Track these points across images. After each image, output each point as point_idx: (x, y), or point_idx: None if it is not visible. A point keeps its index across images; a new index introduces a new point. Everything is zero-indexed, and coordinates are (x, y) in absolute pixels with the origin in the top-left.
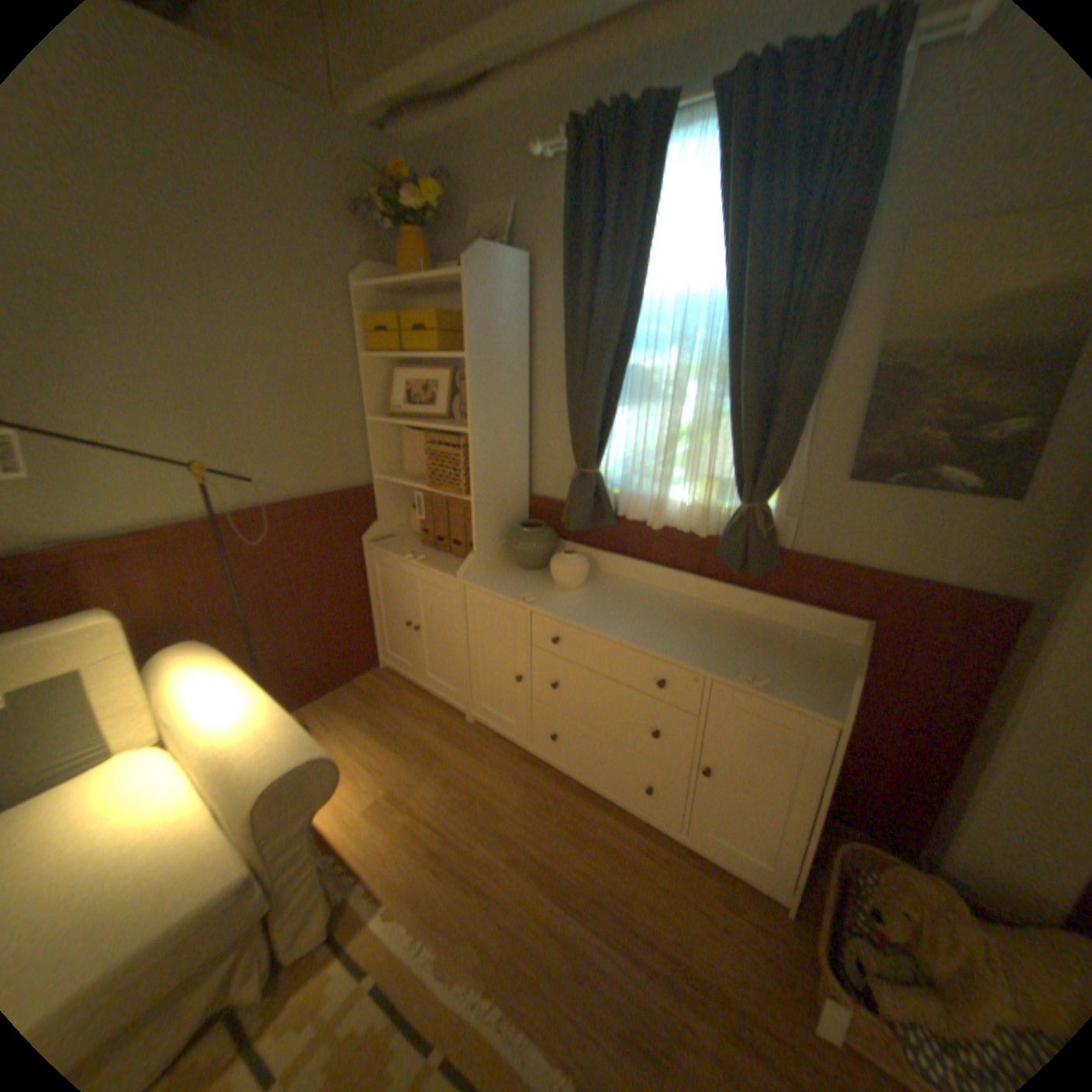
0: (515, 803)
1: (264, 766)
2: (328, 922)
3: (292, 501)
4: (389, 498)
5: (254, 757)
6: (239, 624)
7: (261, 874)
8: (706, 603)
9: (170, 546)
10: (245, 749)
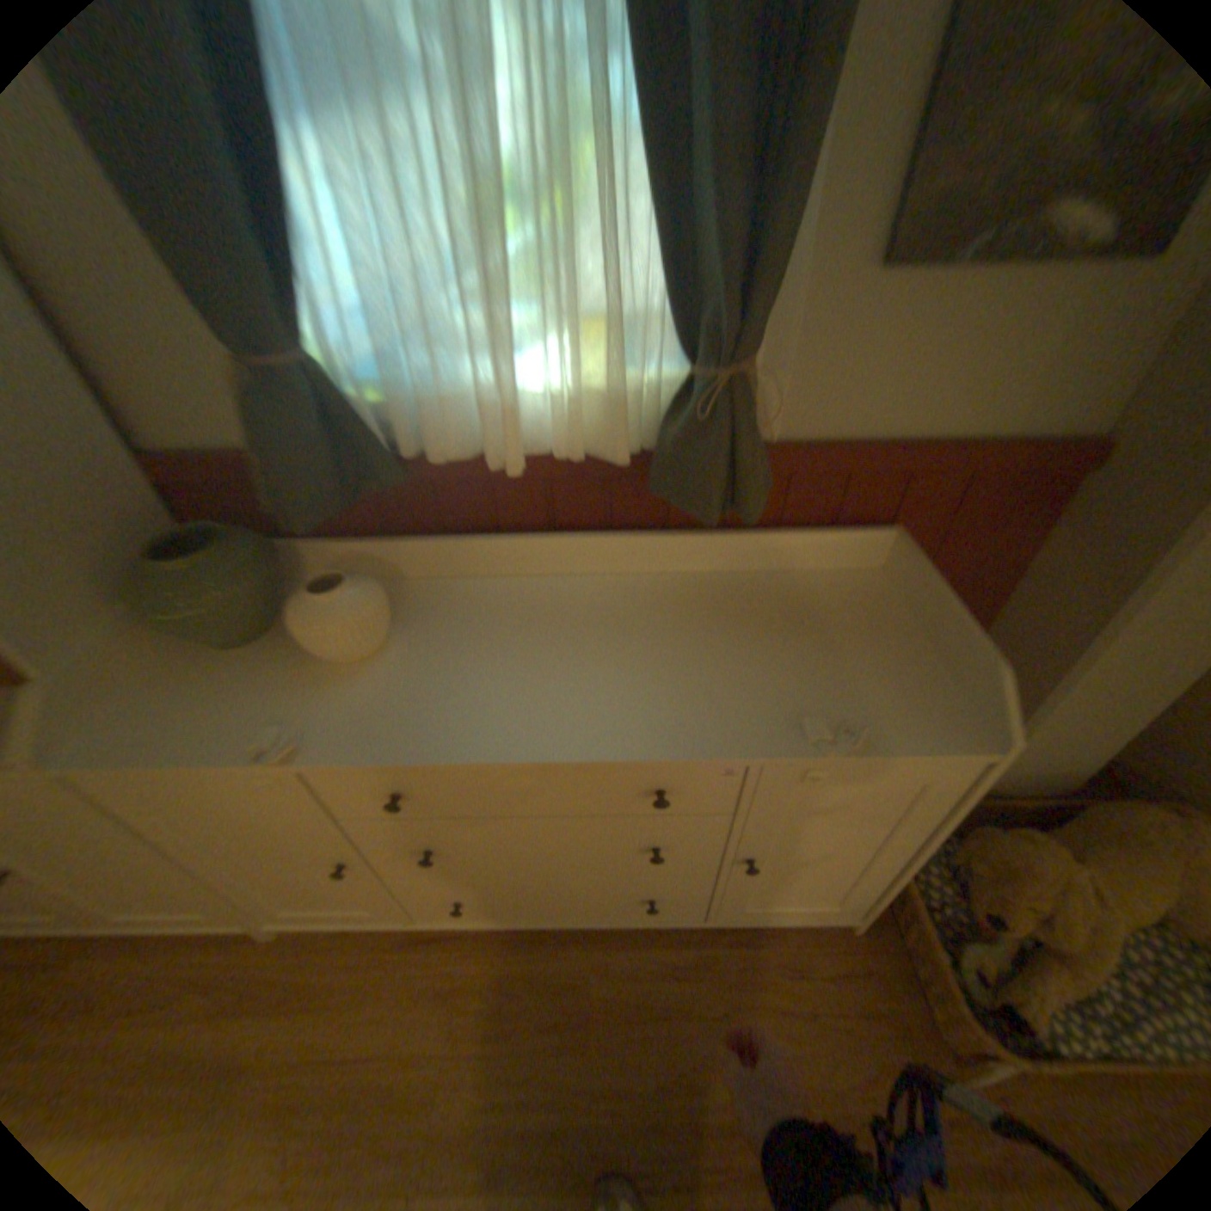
0: (438, 1044)
1: None
2: None
3: None
4: None
5: None
6: None
7: None
8: (635, 575)
9: None
10: None
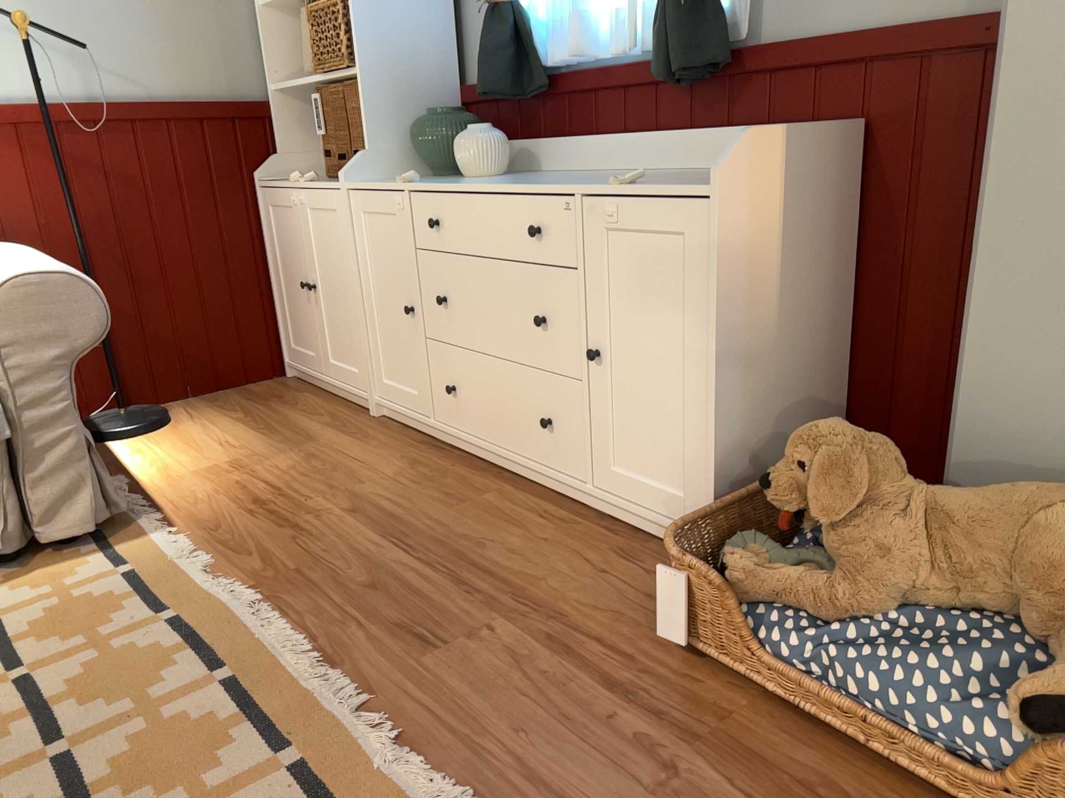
0: (389, 473)
1: (19, 272)
2: (102, 517)
3: (156, 106)
4: (293, 126)
5: (15, 270)
6: (90, 259)
7: (7, 392)
8: (657, 170)
9: (5, 135)
10: (10, 269)
